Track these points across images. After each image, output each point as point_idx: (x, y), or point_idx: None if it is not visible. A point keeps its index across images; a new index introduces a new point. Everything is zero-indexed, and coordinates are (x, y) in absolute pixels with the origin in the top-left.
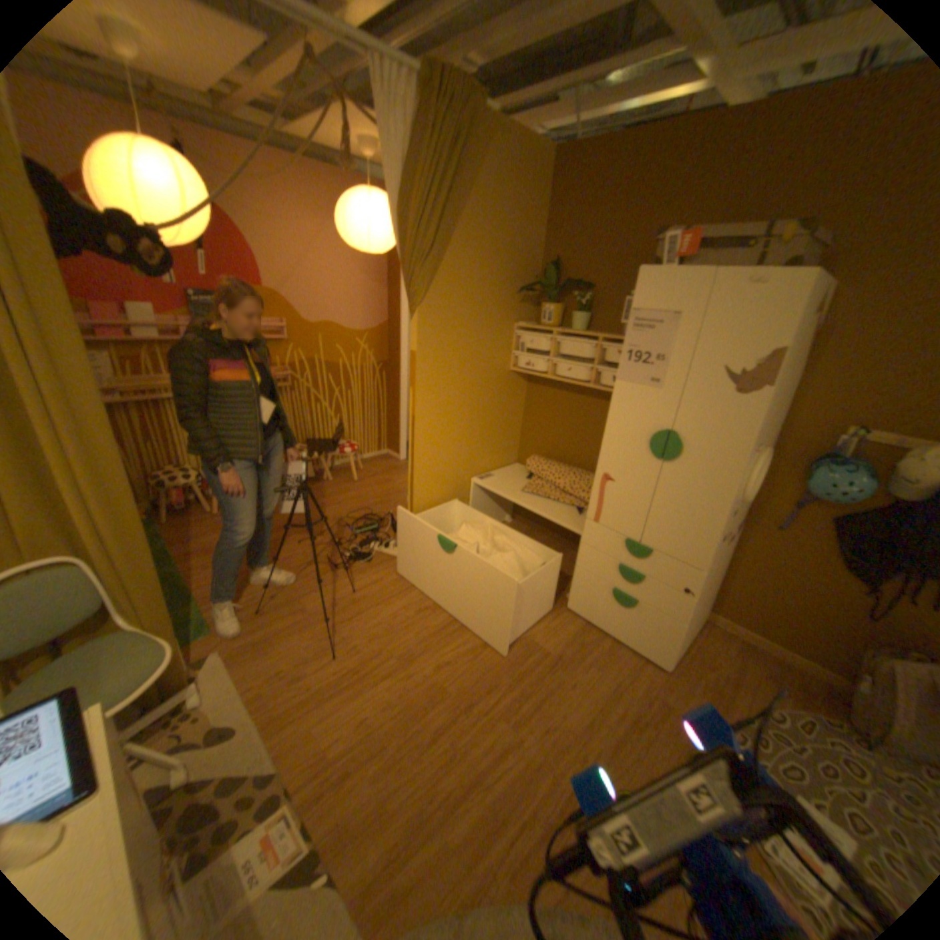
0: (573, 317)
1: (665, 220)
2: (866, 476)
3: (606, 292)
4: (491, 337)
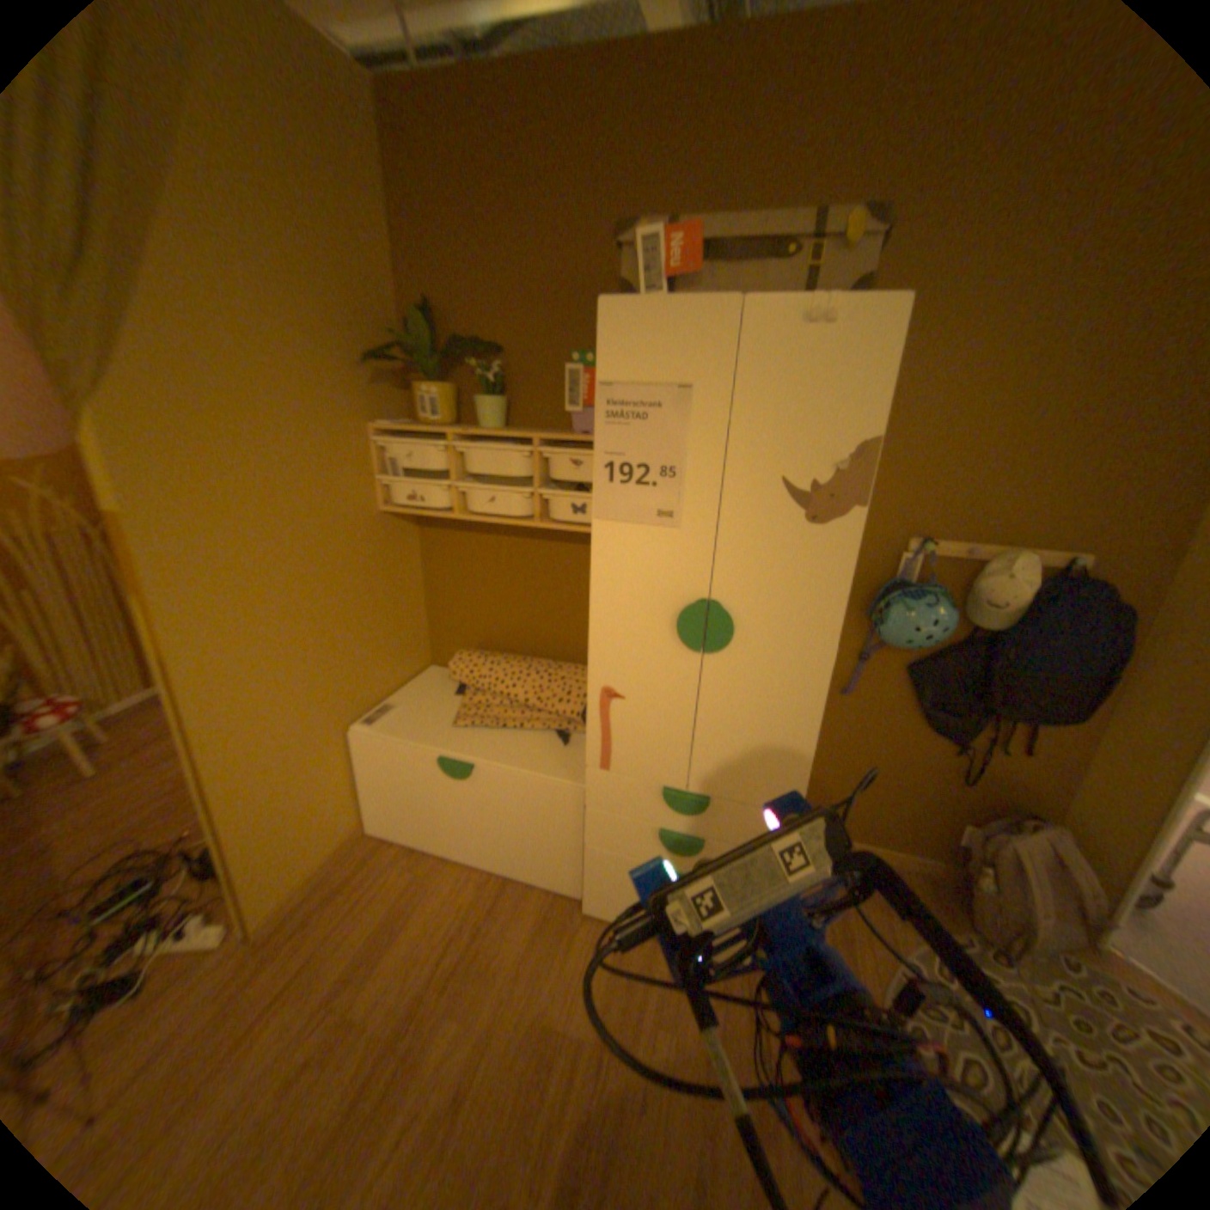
0: (477, 405)
1: (601, 231)
2: (947, 609)
3: (526, 359)
4: (322, 454)
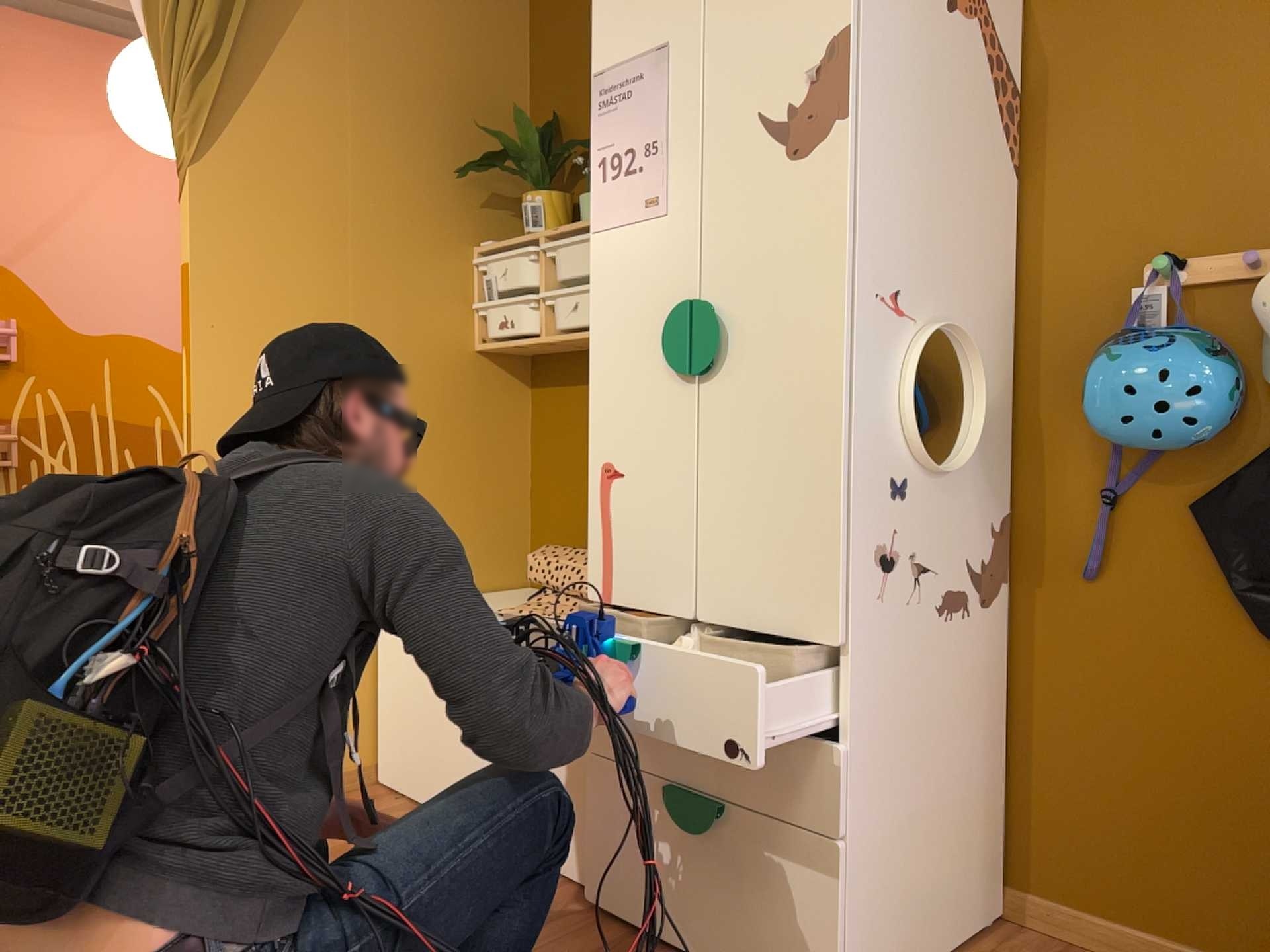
0: (579, 204)
1: None
2: (1194, 355)
3: None
4: (408, 264)
